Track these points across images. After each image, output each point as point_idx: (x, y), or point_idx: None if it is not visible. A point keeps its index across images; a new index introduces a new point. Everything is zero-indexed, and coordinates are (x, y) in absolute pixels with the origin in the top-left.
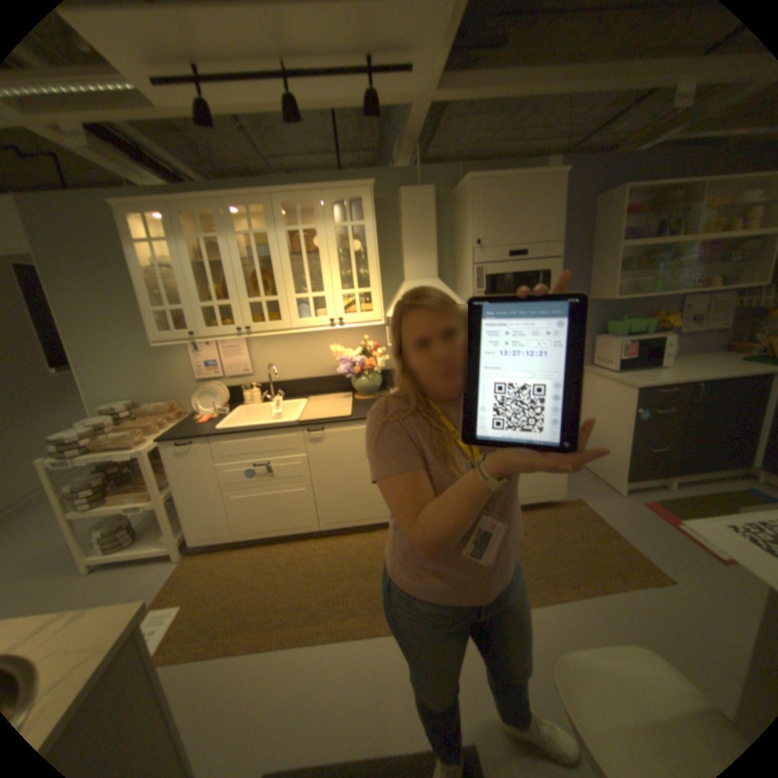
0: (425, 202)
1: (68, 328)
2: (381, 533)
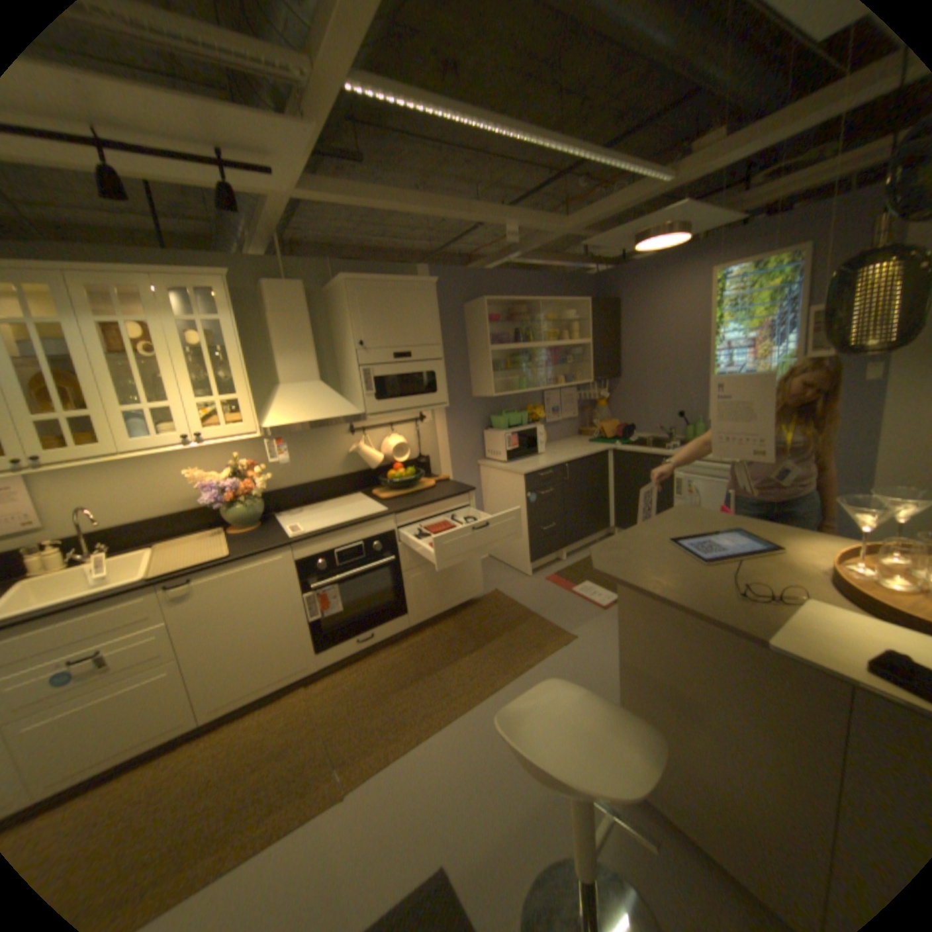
0: (296, 299)
1: None
2: (290, 697)
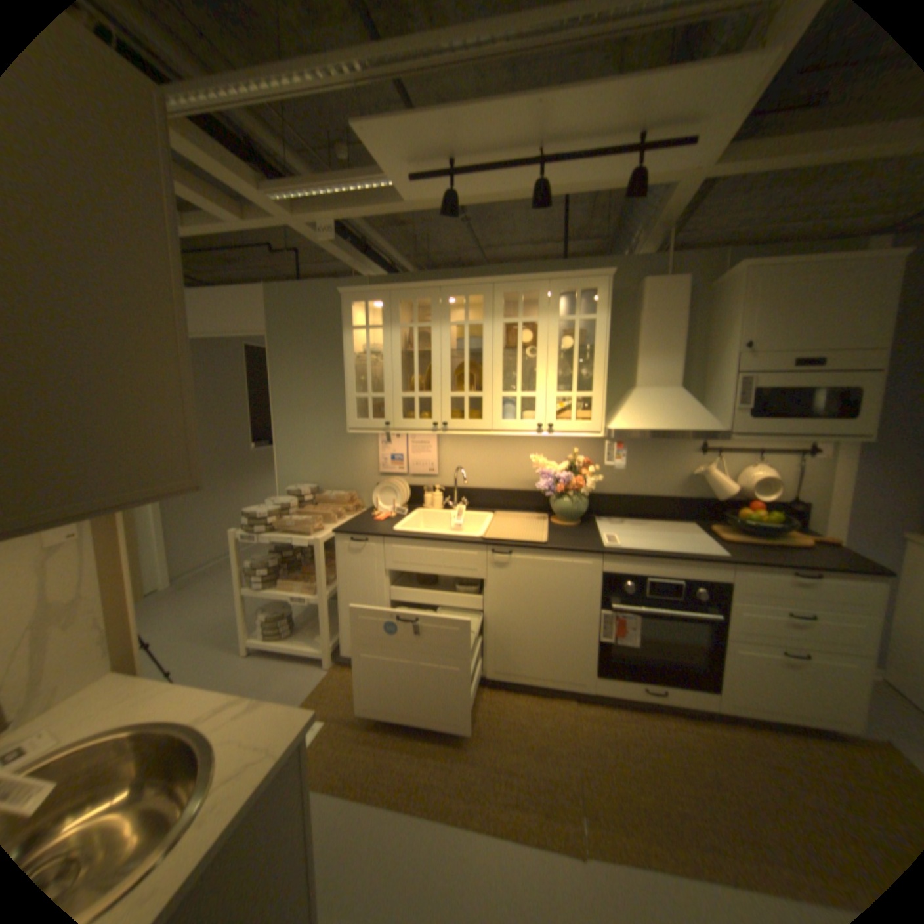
0: (677, 295)
1: (279, 407)
2: (562, 704)
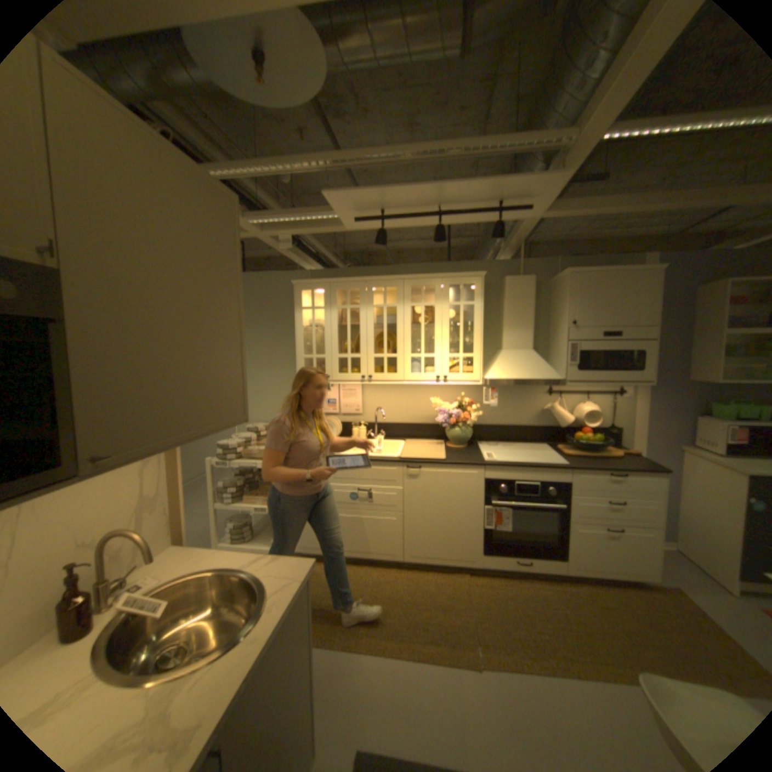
0: (527, 289)
1: None
2: (459, 578)
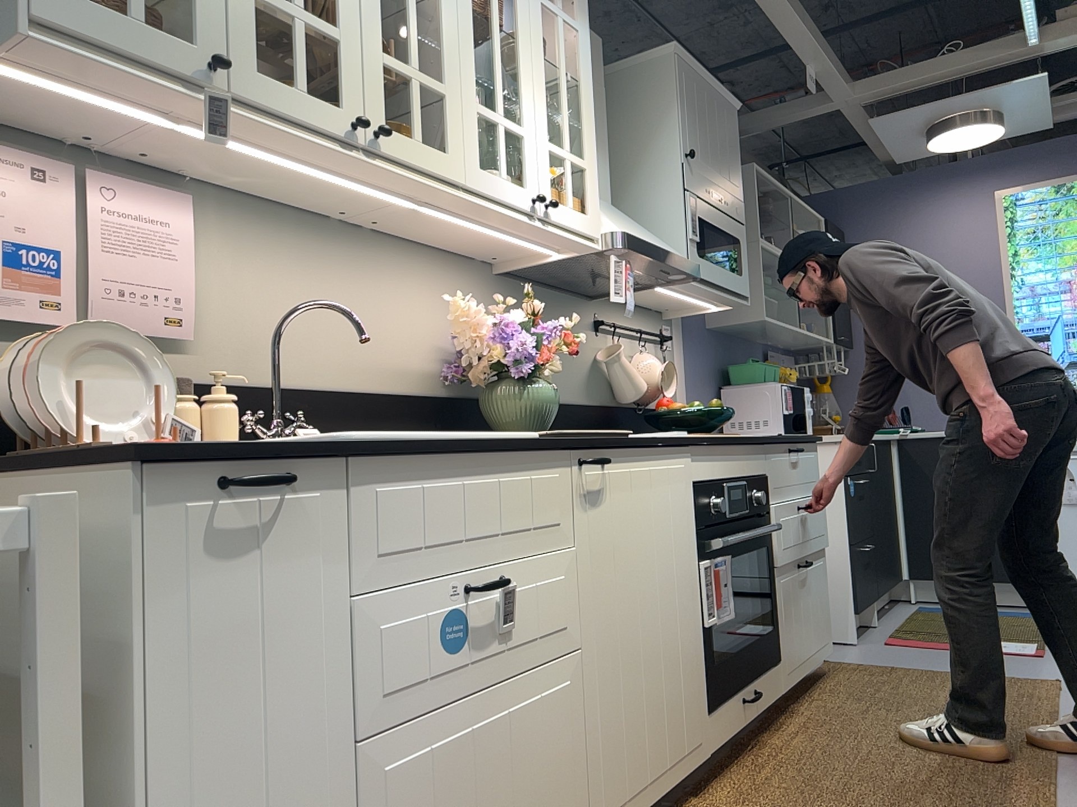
0: (597, 63)
1: None
2: None
